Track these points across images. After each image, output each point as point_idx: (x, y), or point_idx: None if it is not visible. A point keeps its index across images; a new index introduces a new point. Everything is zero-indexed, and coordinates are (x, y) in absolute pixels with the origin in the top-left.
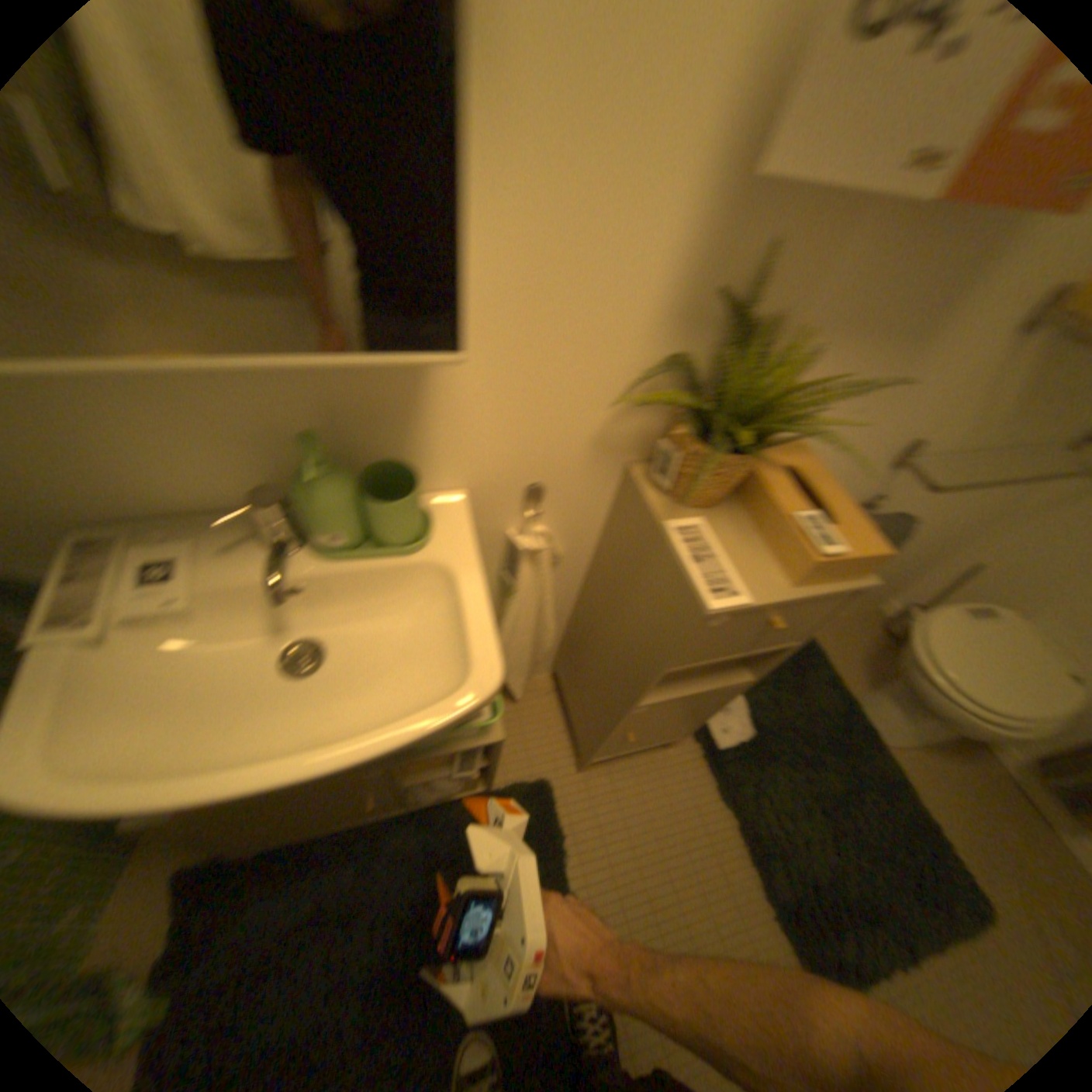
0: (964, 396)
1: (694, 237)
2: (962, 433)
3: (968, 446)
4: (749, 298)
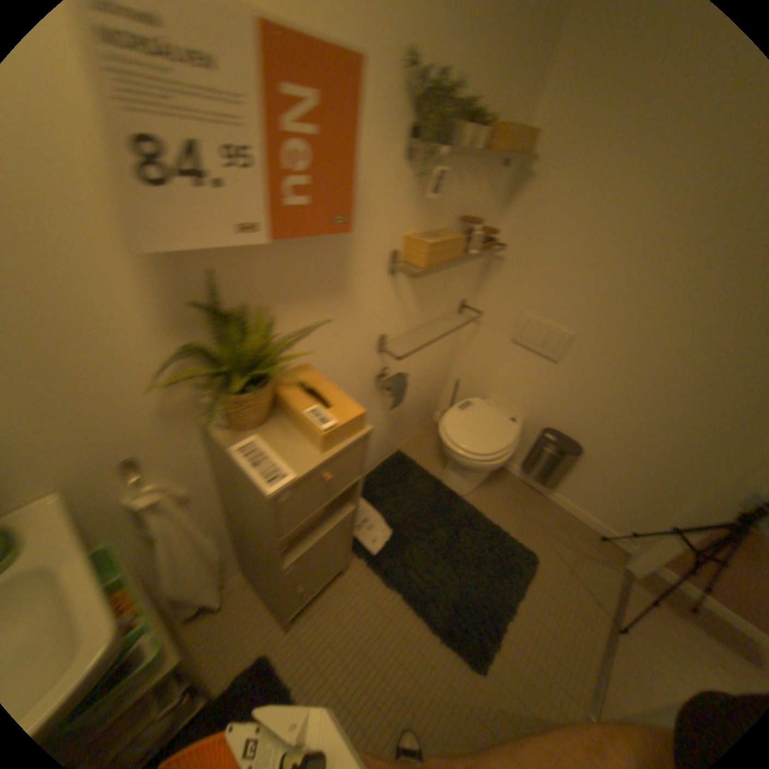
0: (388, 309)
1: (149, 282)
2: (402, 325)
3: (410, 330)
4: (217, 302)
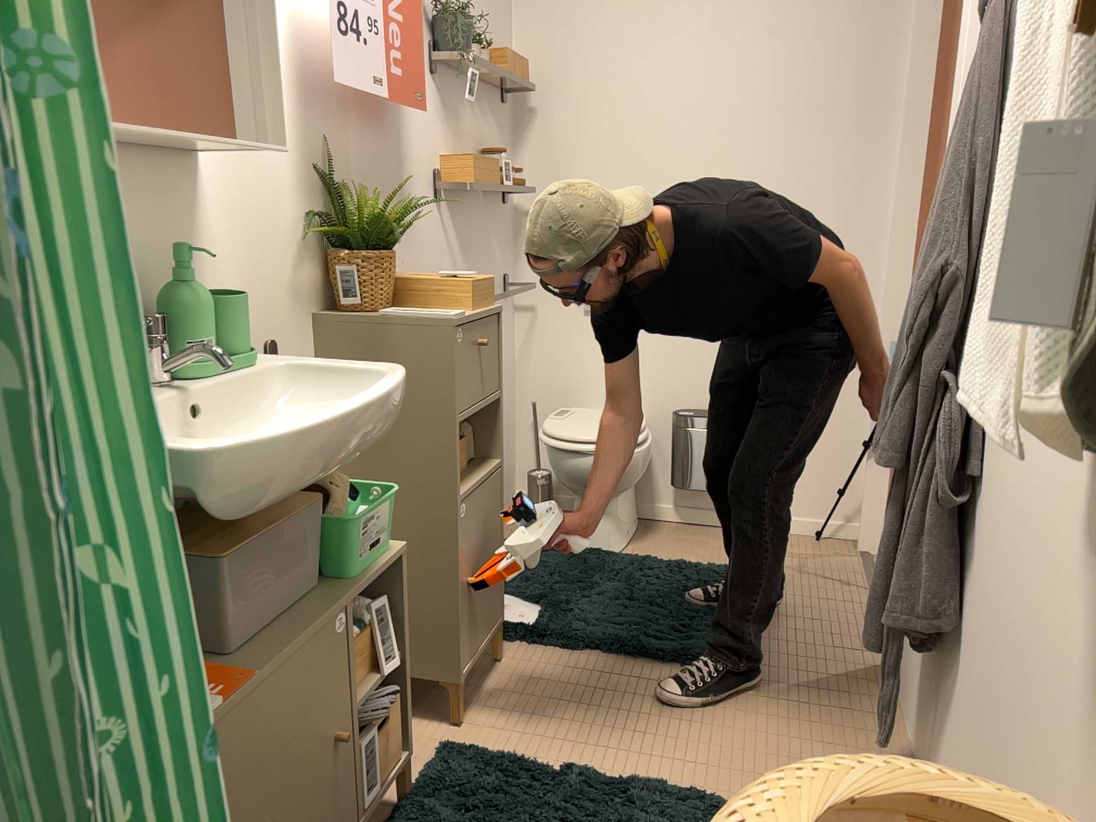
0: (442, 254)
1: (301, 143)
2: None
3: None
4: (333, 179)
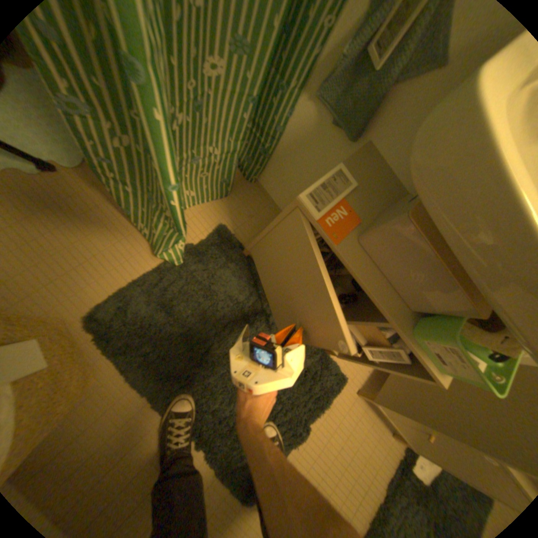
0: None
1: None
2: None
3: None
4: None
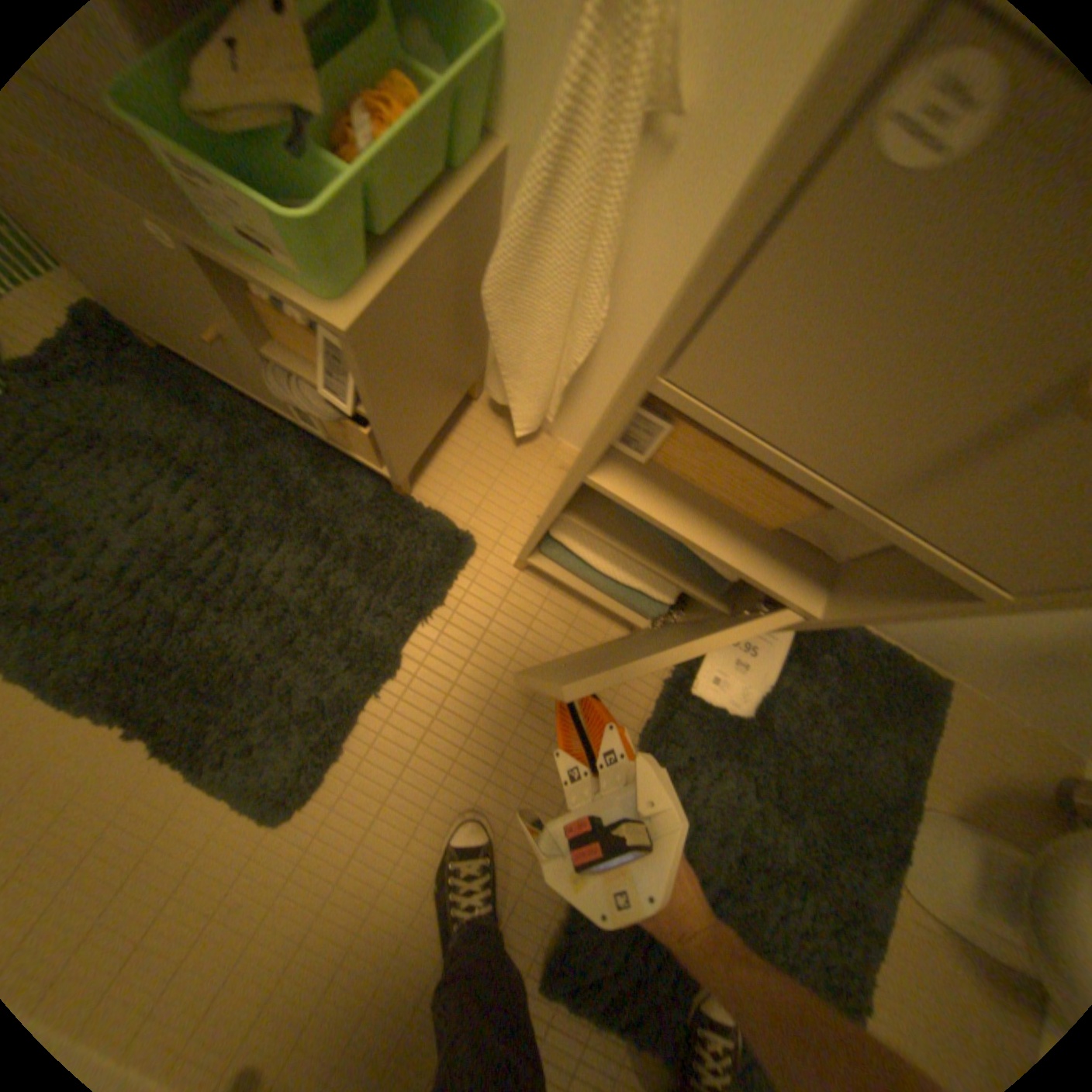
0: None
1: None
2: None
3: None
4: None
